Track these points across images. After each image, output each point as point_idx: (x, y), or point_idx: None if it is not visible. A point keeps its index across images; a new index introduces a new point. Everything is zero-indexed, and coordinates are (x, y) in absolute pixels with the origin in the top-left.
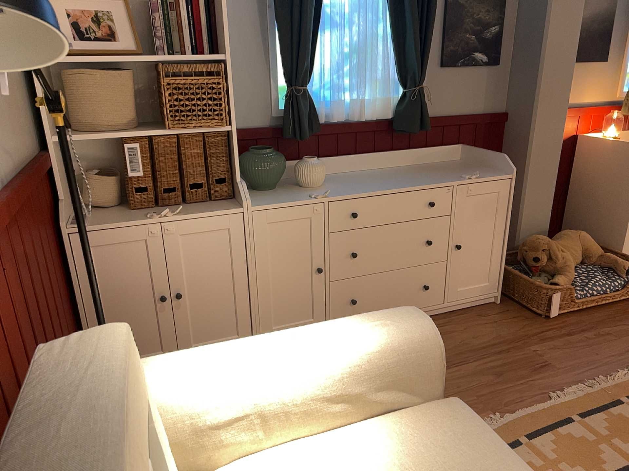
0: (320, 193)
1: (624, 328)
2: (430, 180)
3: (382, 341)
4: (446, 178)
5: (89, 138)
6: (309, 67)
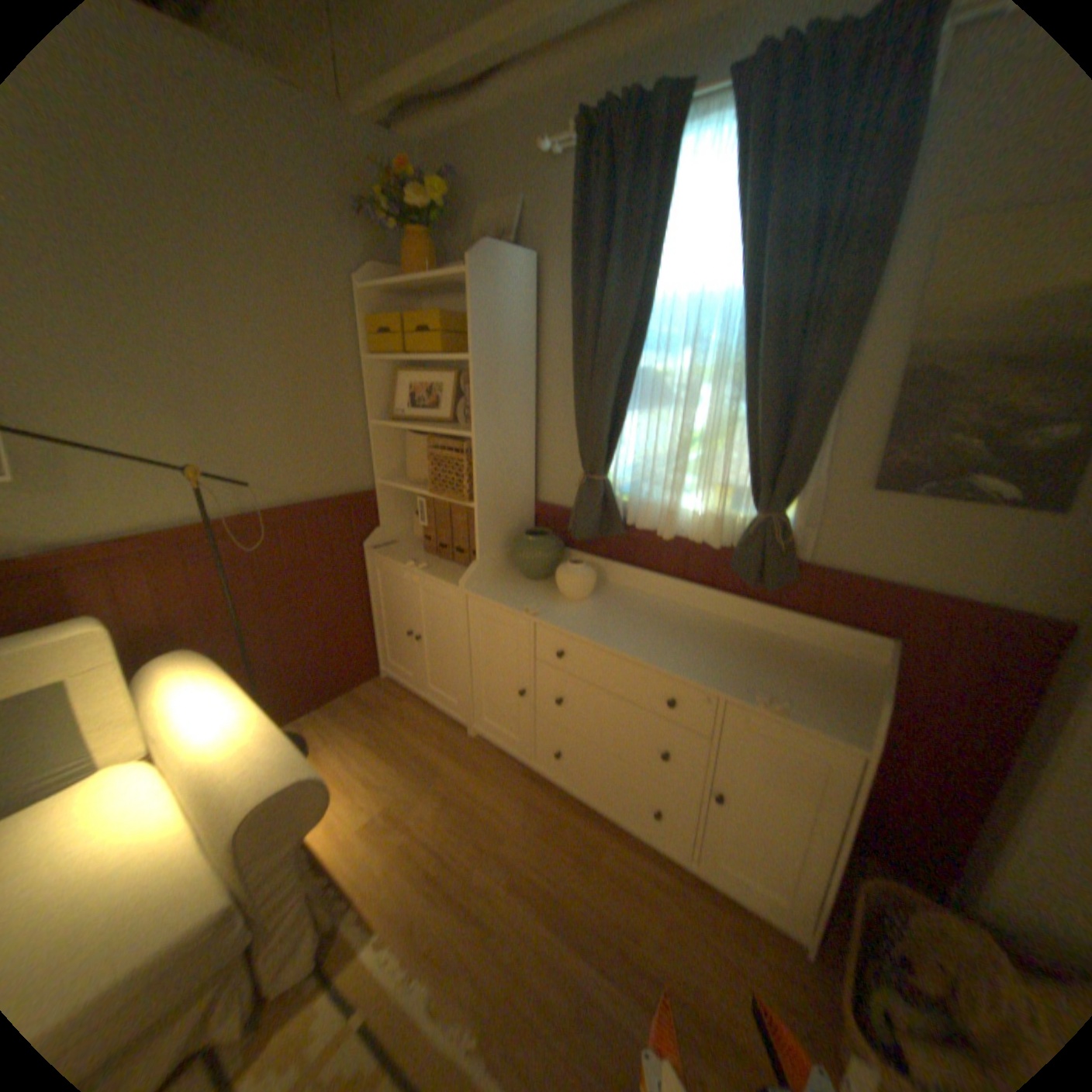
0: (537, 607)
1: None
2: (703, 667)
3: (219, 778)
4: (738, 679)
5: (396, 485)
6: (605, 452)
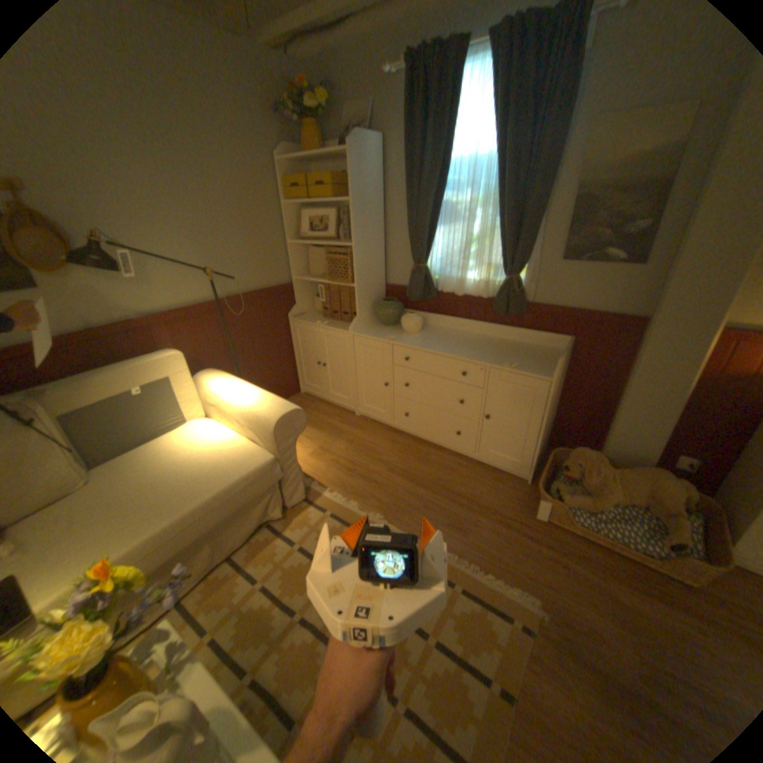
0: (392, 336)
1: (598, 580)
2: (478, 355)
3: (259, 409)
4: (495, 358)
5: (305, 278)
6: (425, 250)
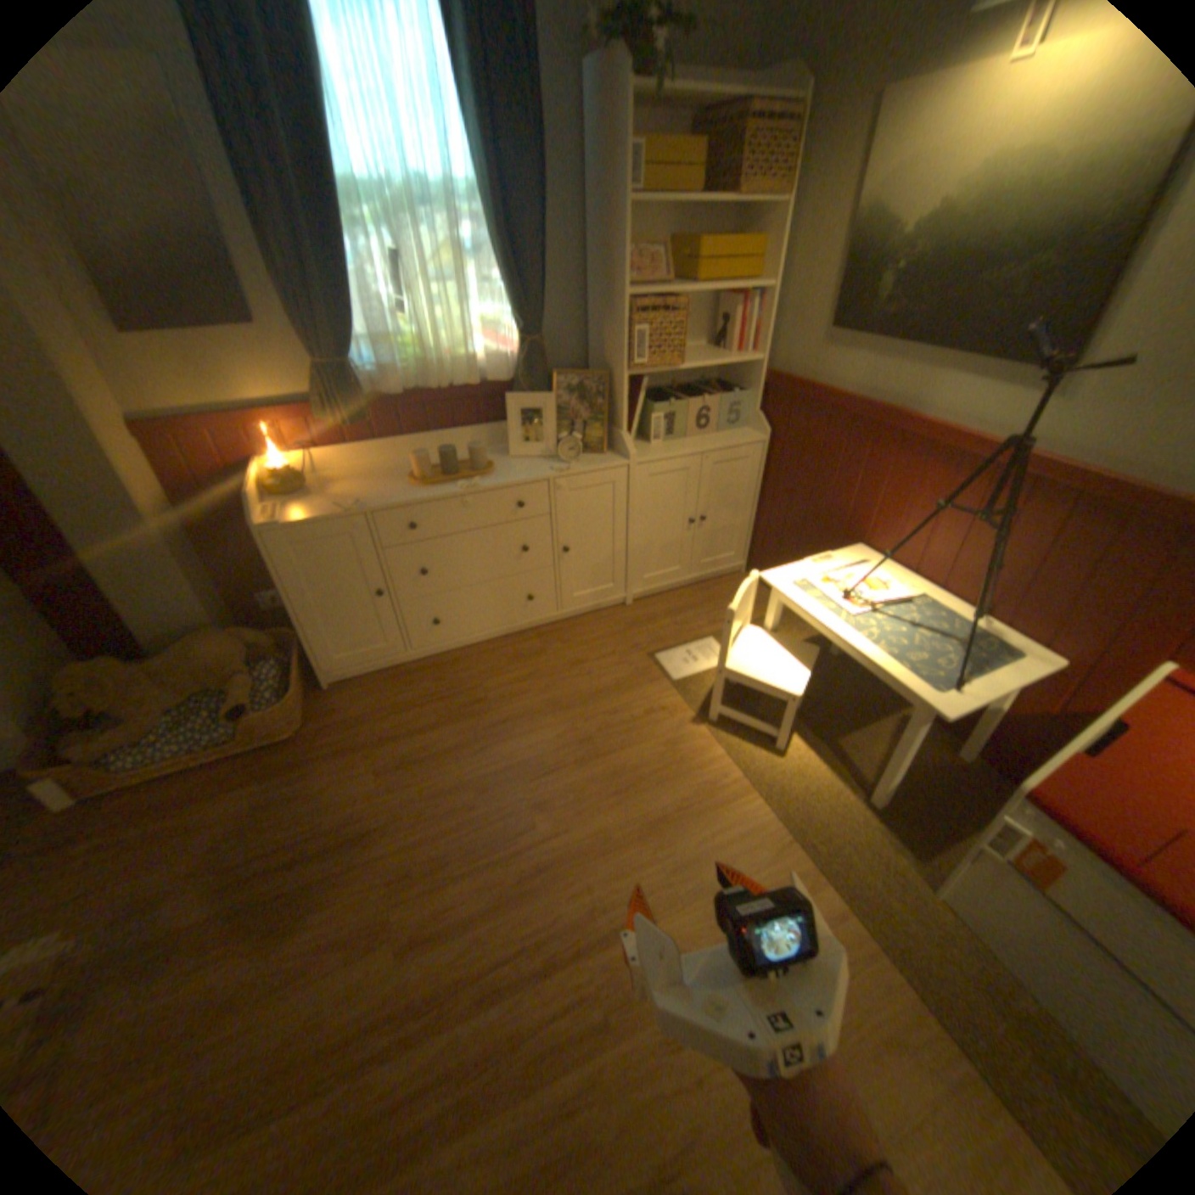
0: None
1: (164, 827)
2: None
3: None
4: None
5: None
6: None
